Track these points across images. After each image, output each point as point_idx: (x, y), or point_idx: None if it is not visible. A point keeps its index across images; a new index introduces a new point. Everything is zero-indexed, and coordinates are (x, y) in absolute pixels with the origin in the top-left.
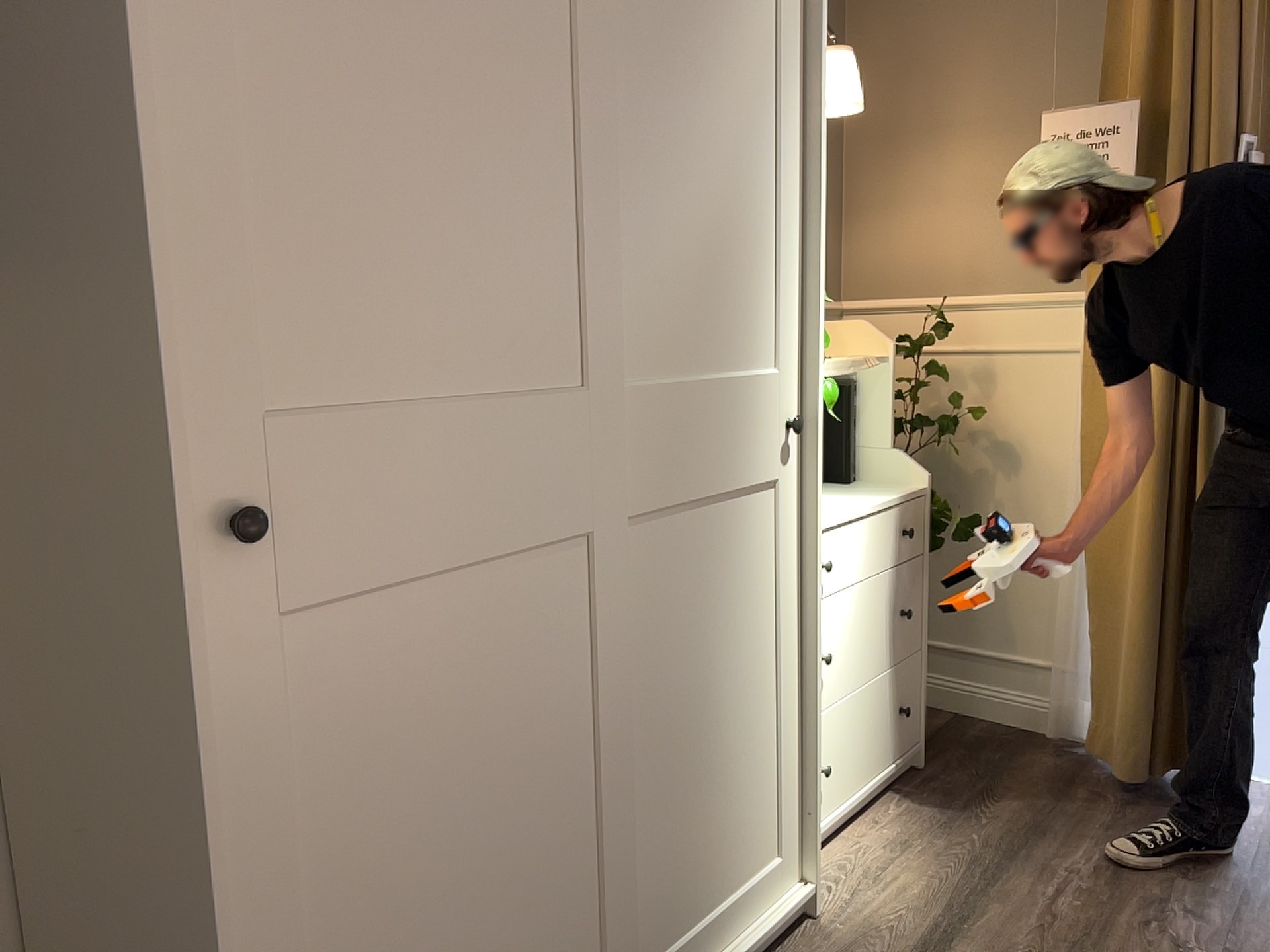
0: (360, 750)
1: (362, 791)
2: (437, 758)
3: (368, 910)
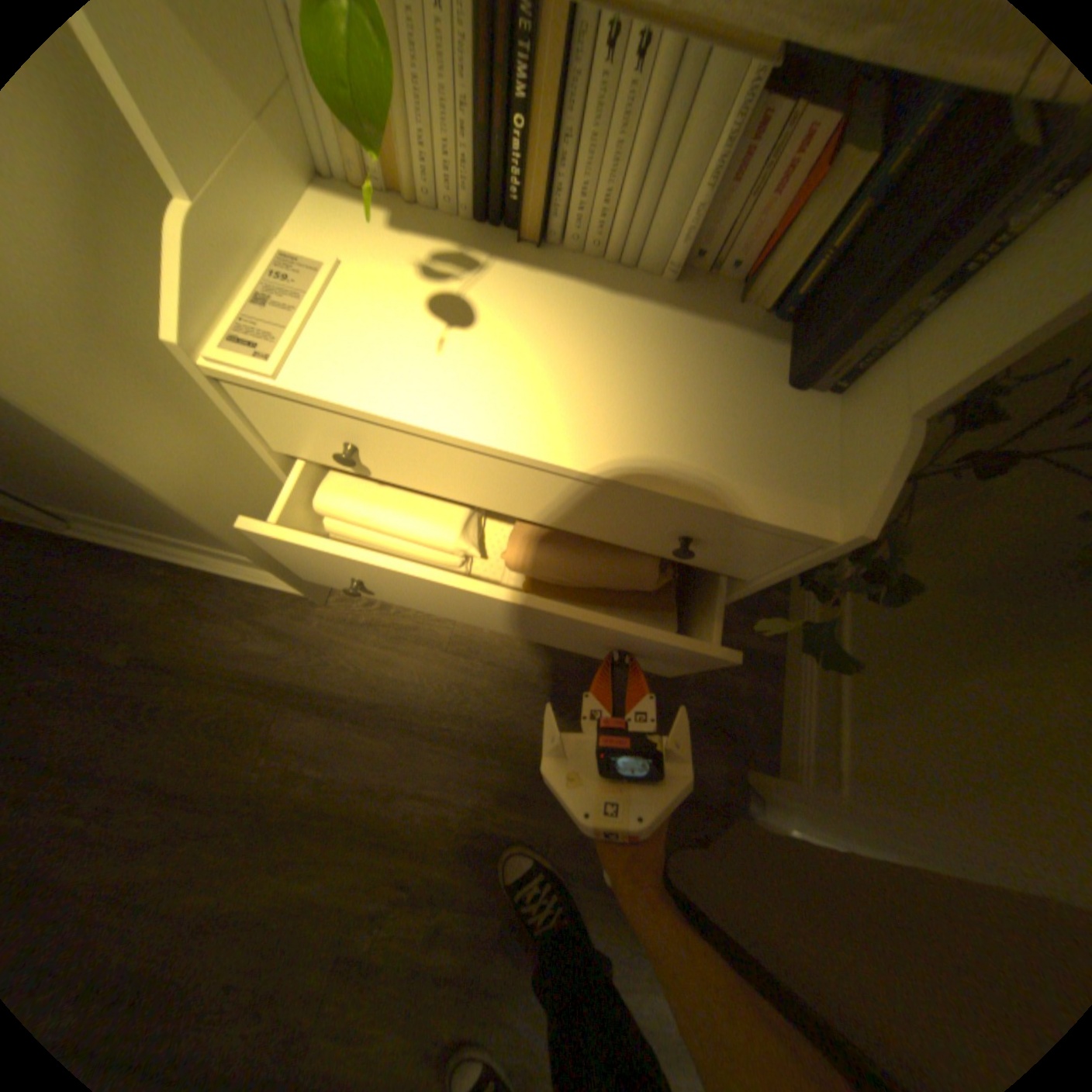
0: None
1: None
2: None
3: None
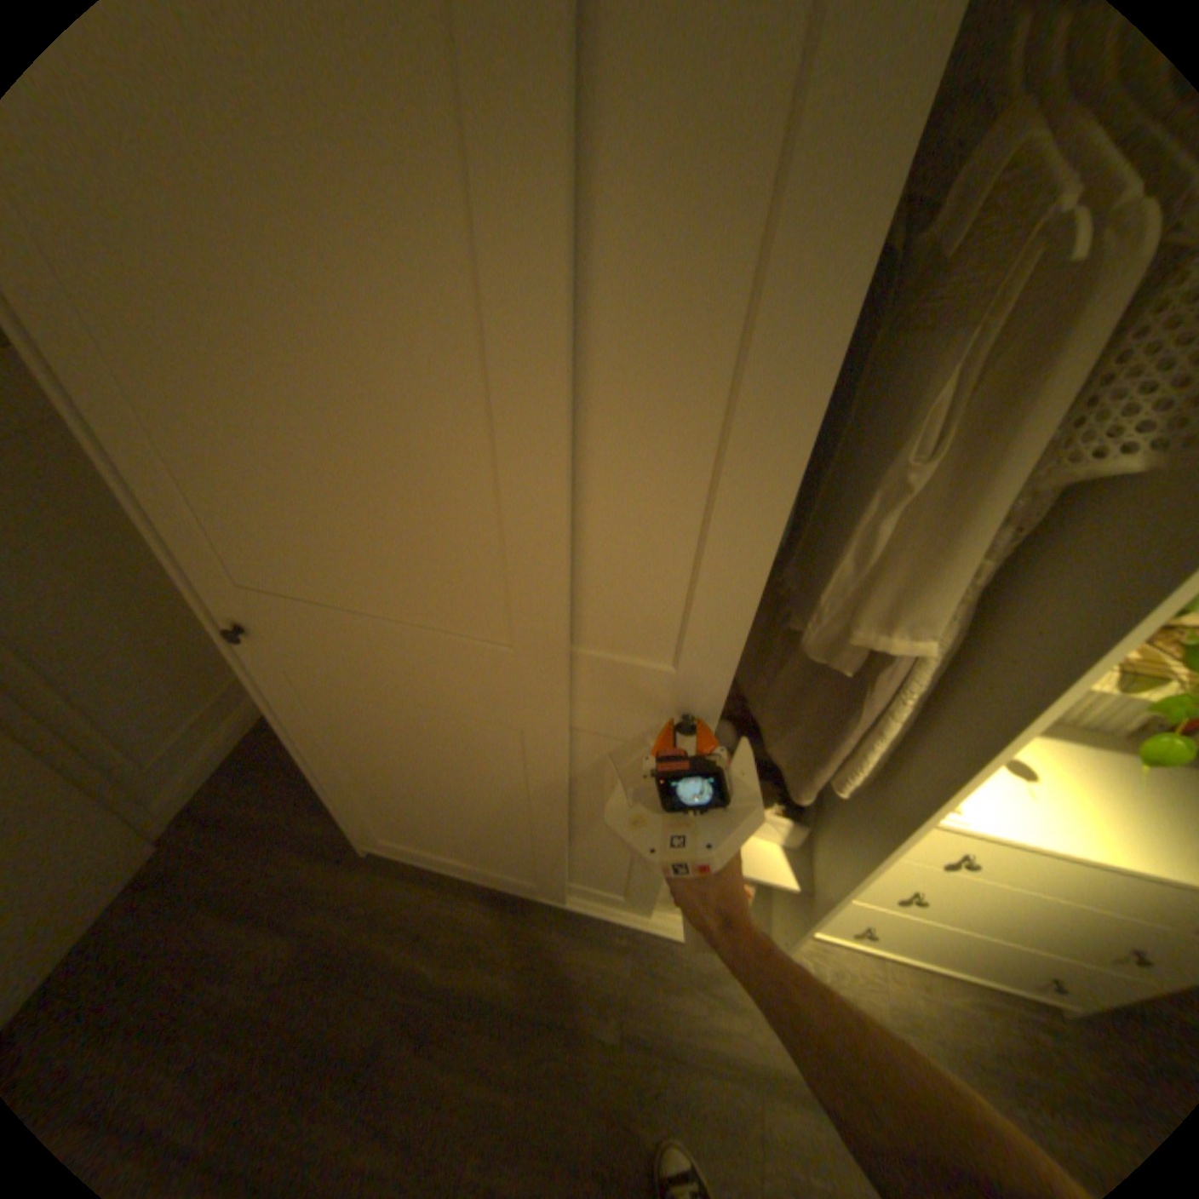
0: (323, 734)
1: (330, 747)
2: (379, 760)
3: (349, 782)
